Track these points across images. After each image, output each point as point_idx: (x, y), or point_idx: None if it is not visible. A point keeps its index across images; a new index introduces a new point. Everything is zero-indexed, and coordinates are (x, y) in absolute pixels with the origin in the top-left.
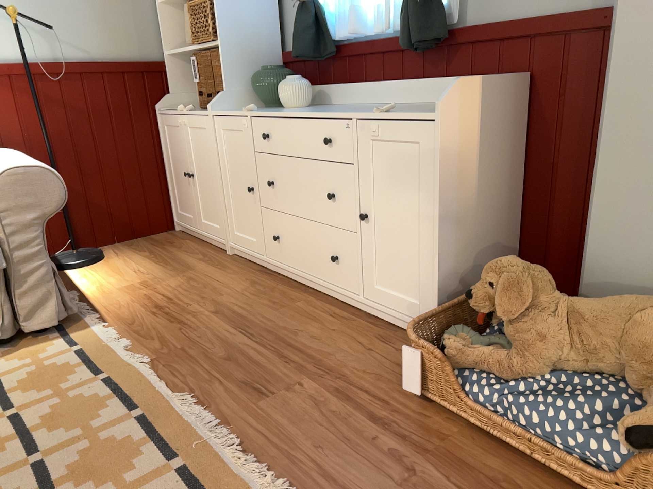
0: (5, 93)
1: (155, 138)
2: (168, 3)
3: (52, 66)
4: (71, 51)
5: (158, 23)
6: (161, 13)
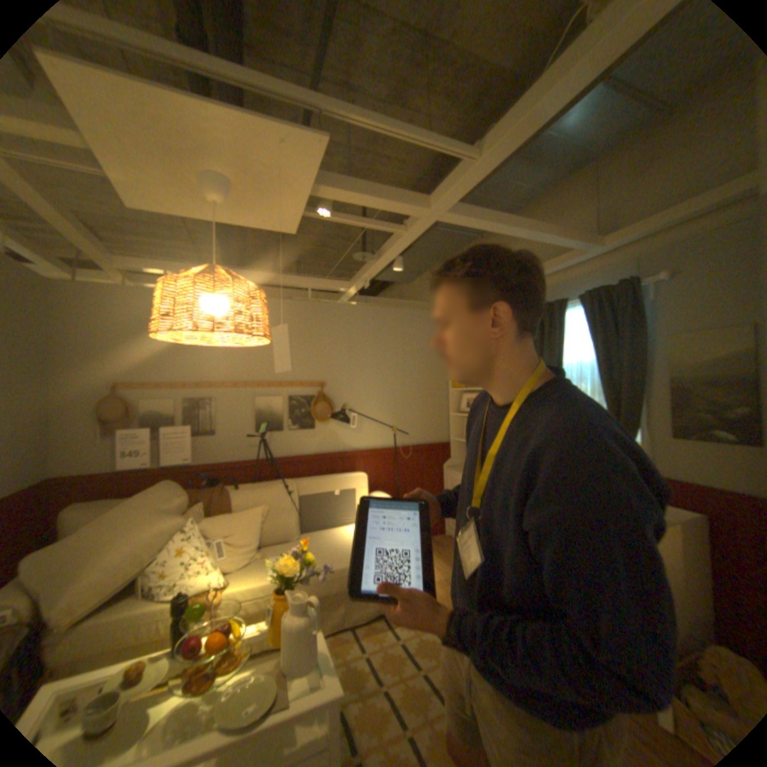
0: (380, 460)
1: (440, 480)
2: (455, 413)
3: (401, 446)
4: (409, 438)
5: (448, 422)
6: (451, 417)
